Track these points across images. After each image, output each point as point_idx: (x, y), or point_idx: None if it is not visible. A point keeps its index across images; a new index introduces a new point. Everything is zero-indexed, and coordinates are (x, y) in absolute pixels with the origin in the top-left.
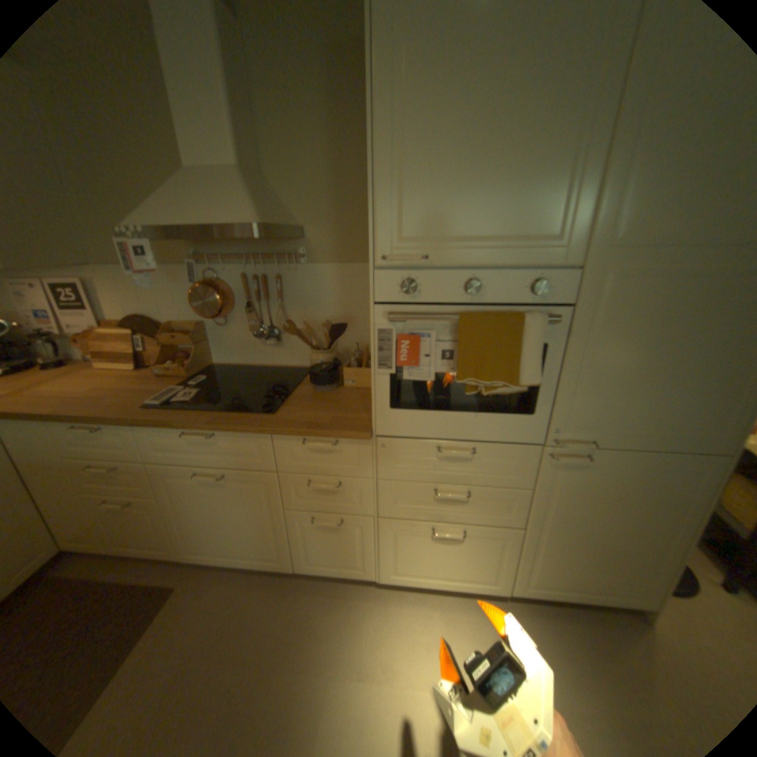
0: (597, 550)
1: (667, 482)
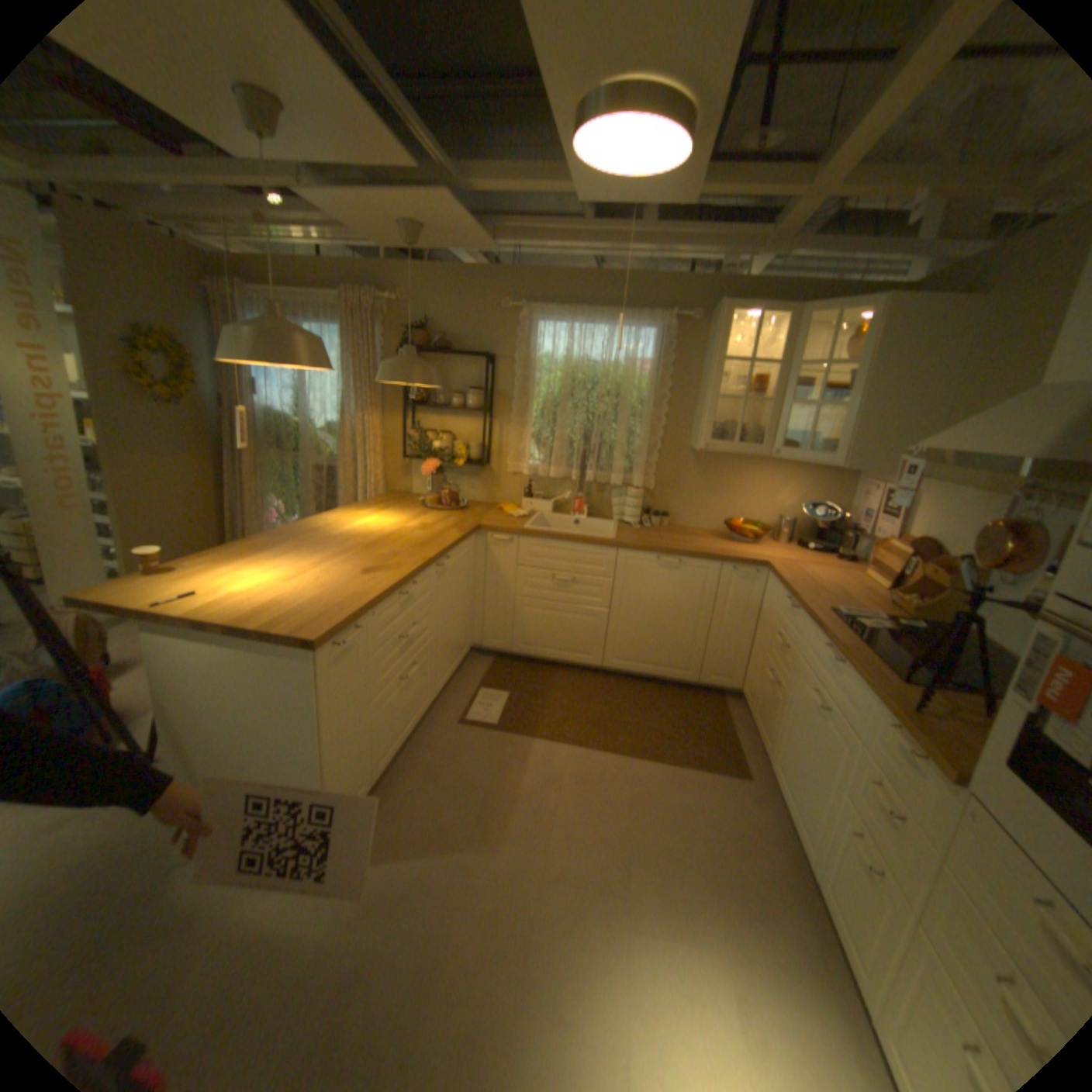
0: None
1: None
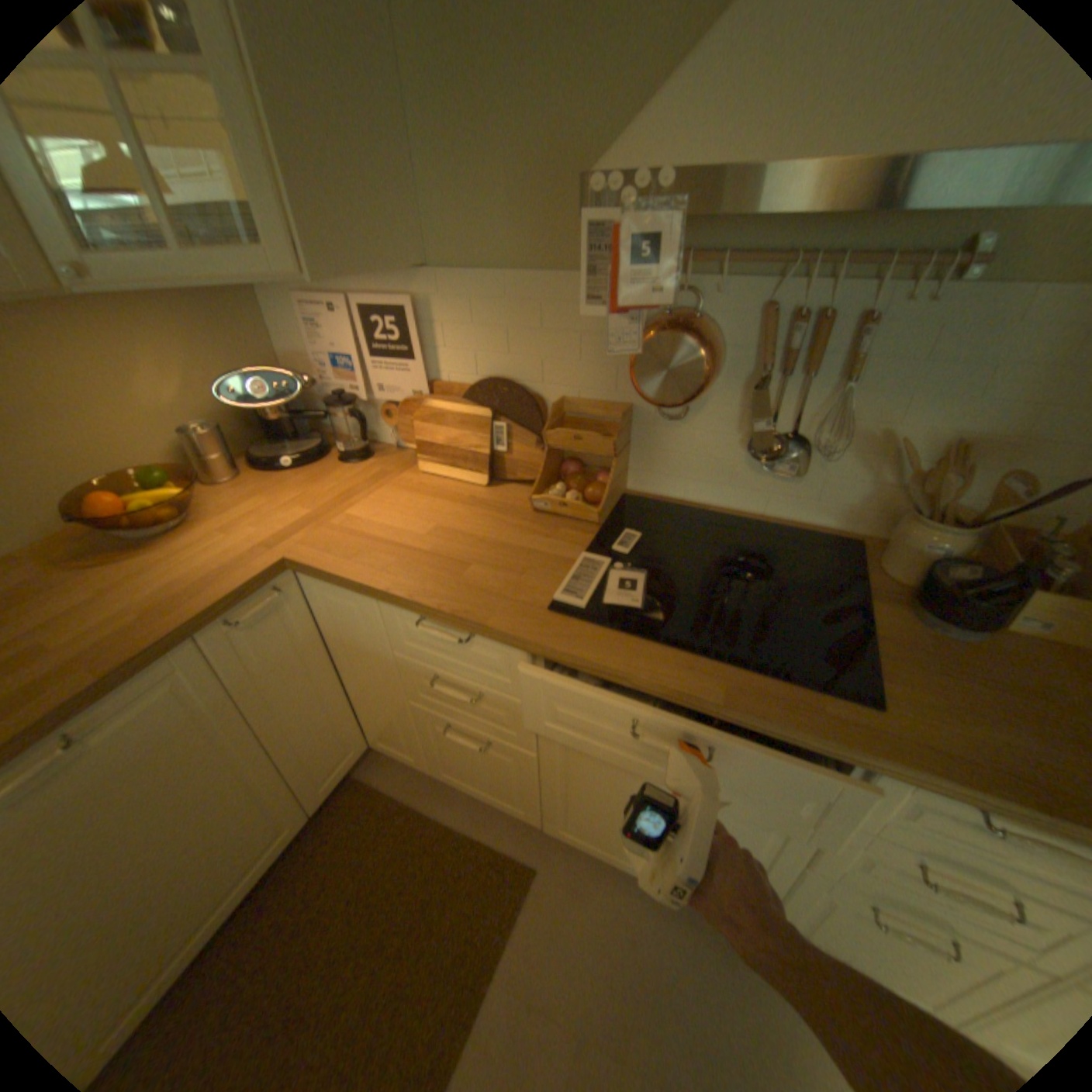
0: None
1: None
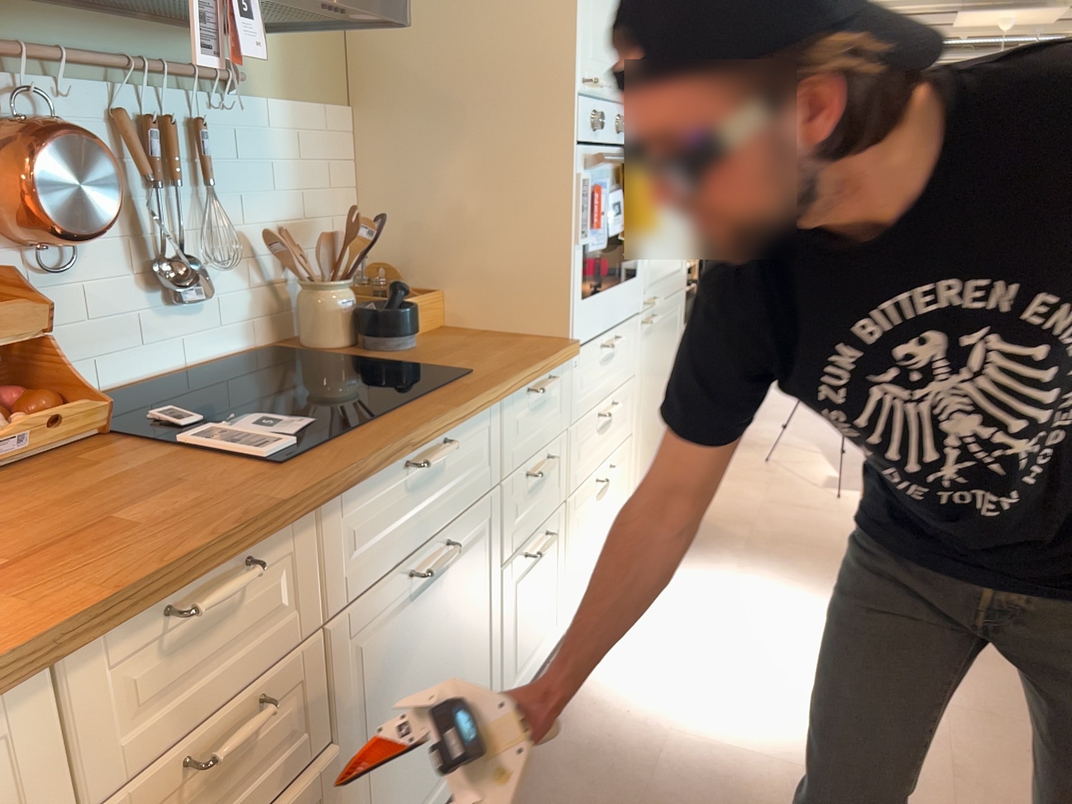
0: (656, 429)
1: (672, 326)
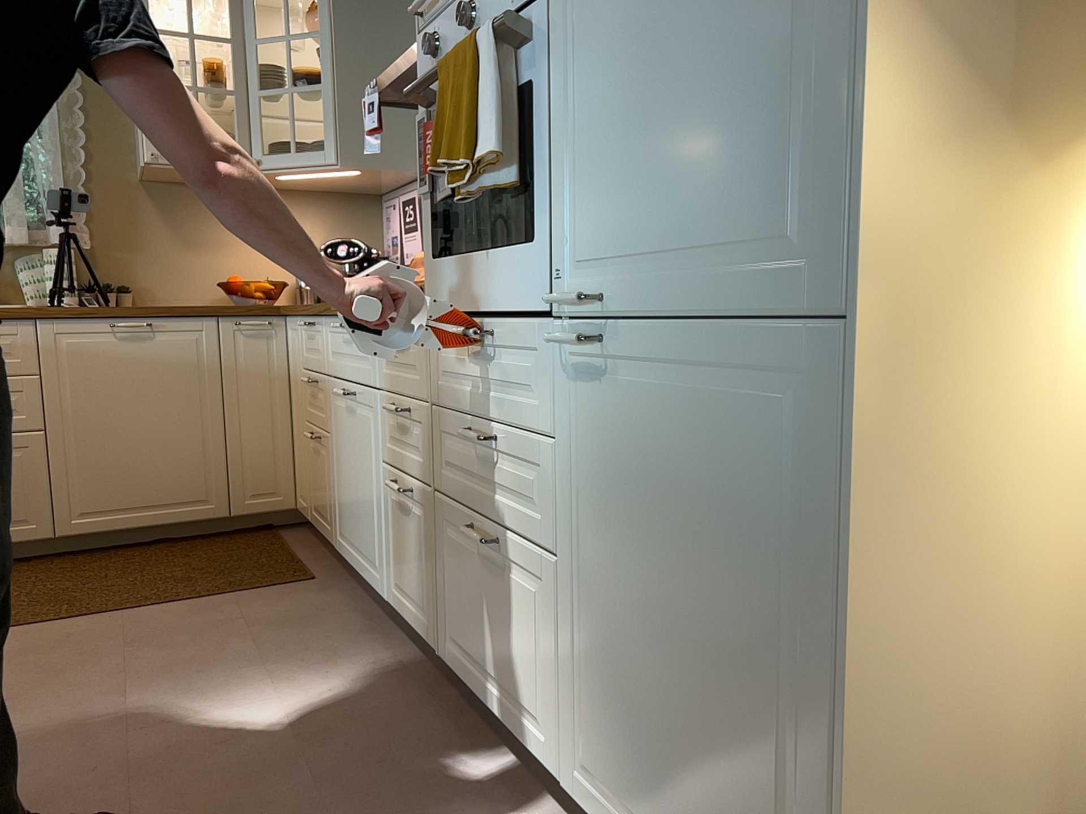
0: (664, 675)
1: (745, 430)
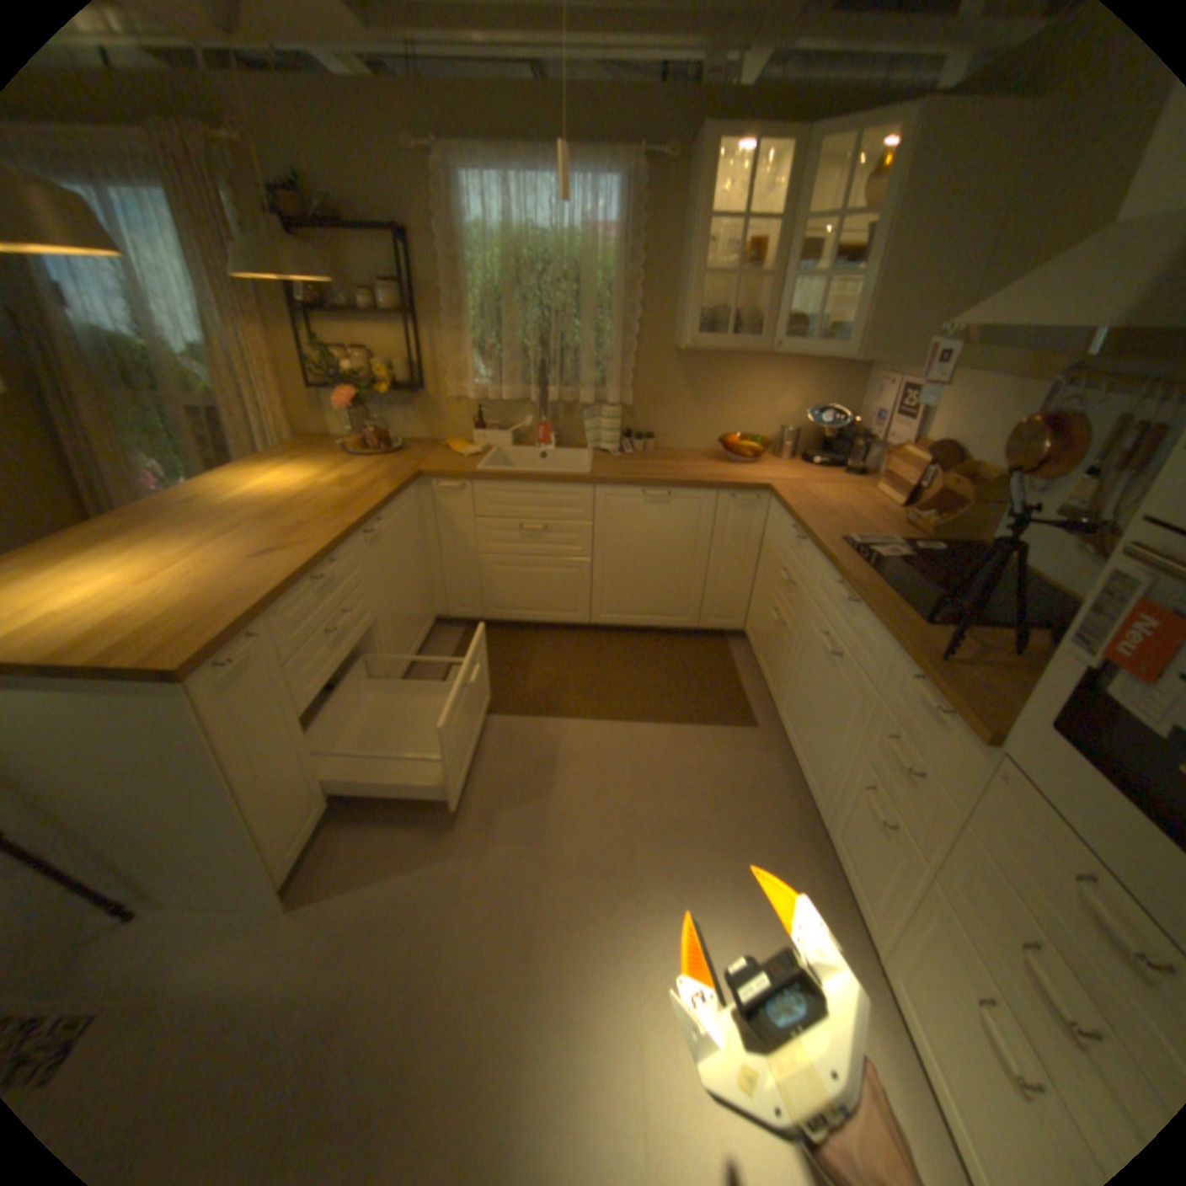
0: None
1: None
